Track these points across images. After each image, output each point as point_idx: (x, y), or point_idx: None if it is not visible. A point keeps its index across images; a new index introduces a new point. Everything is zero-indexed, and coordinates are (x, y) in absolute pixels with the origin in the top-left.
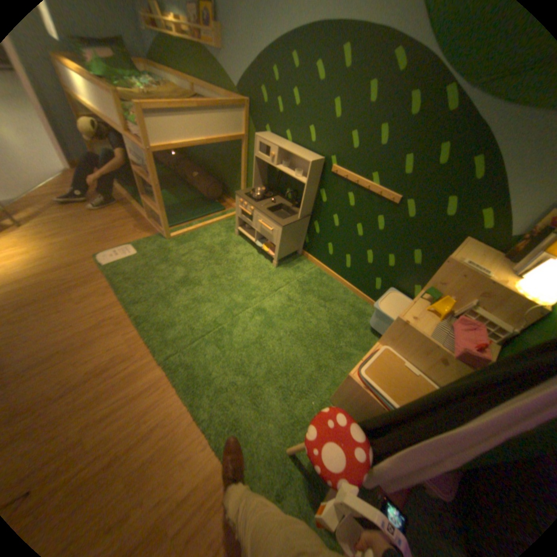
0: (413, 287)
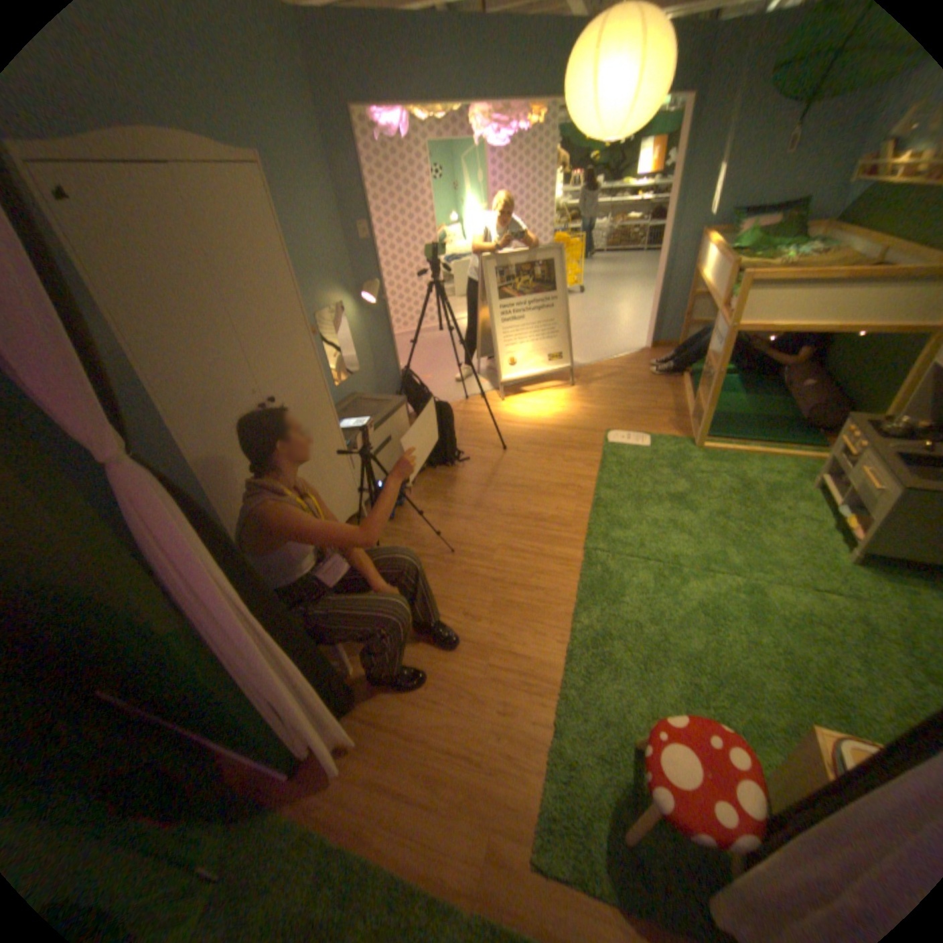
0: None
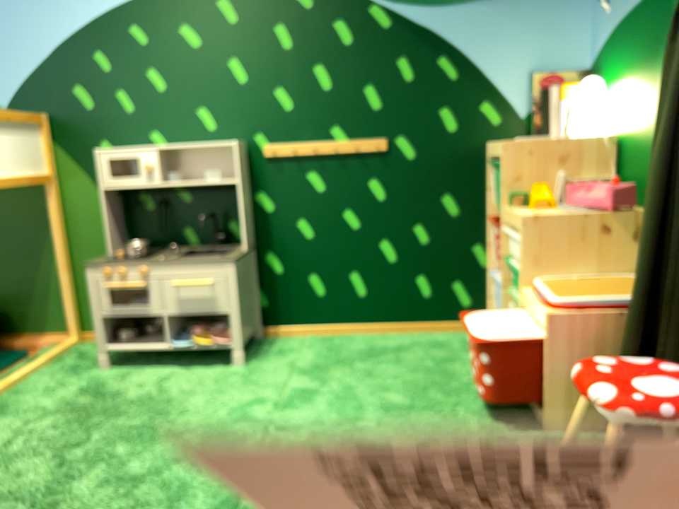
0: (472, 251)
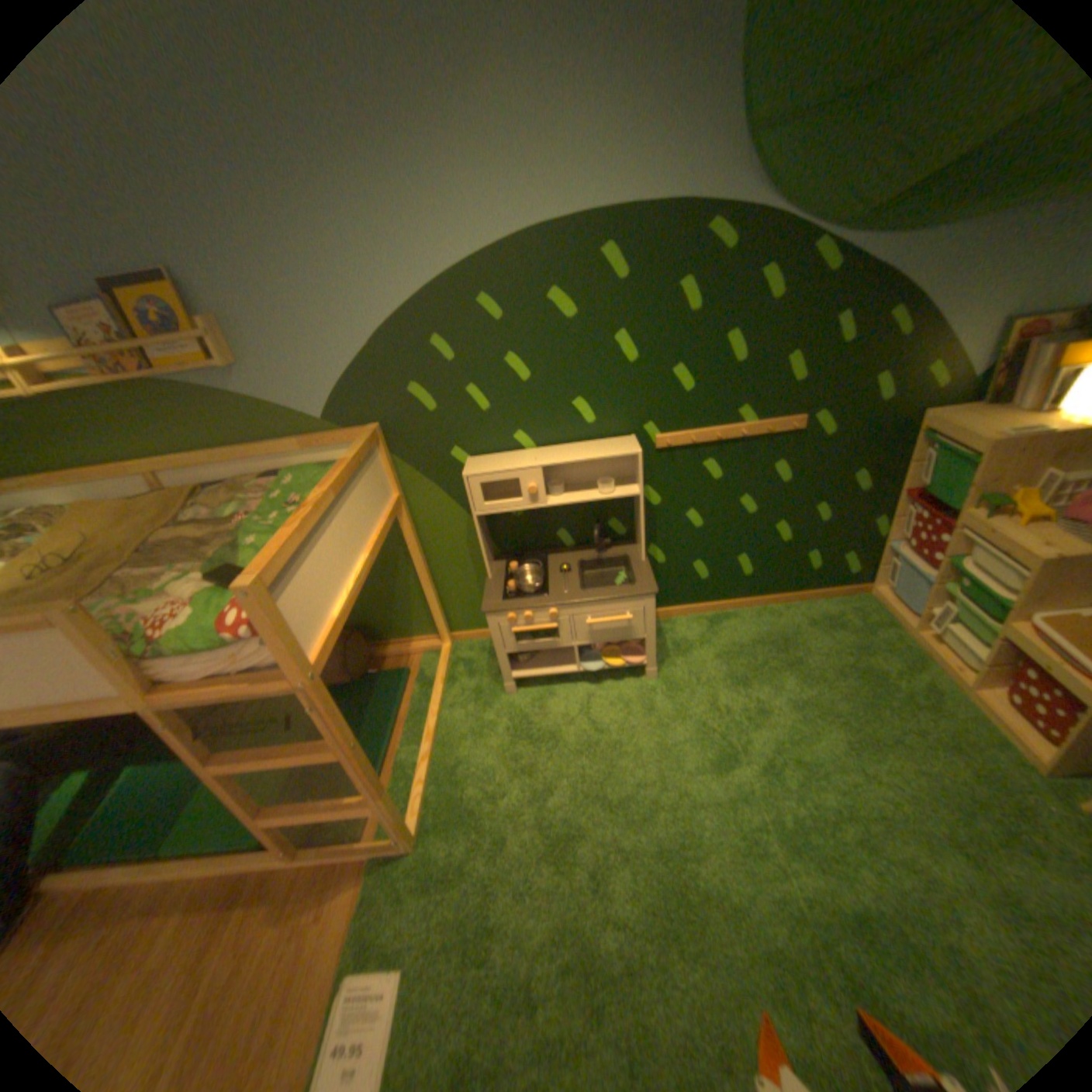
0: (875, 524)
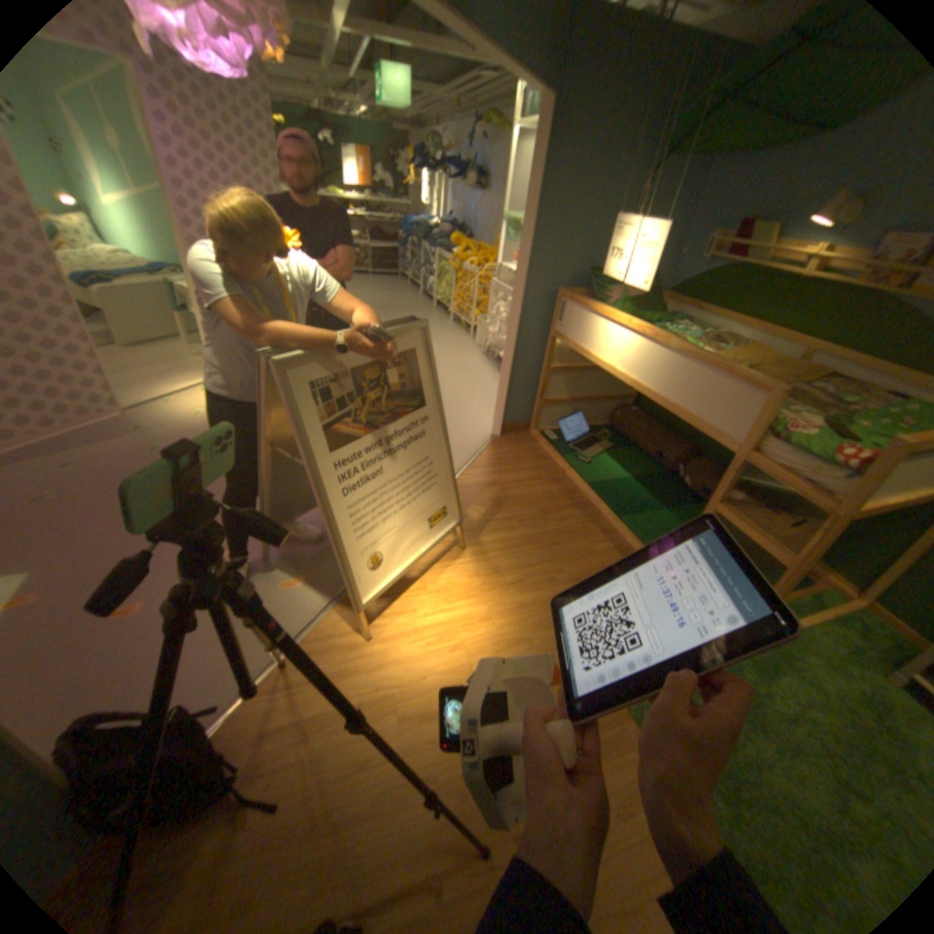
0: None
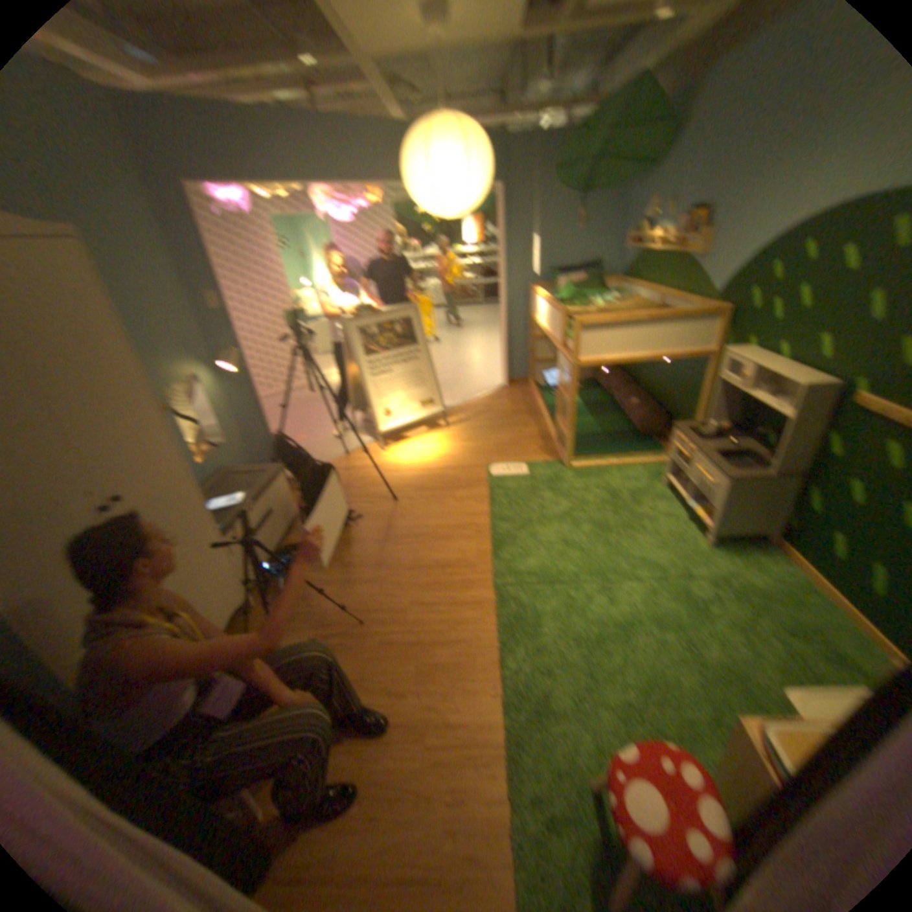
0: None
